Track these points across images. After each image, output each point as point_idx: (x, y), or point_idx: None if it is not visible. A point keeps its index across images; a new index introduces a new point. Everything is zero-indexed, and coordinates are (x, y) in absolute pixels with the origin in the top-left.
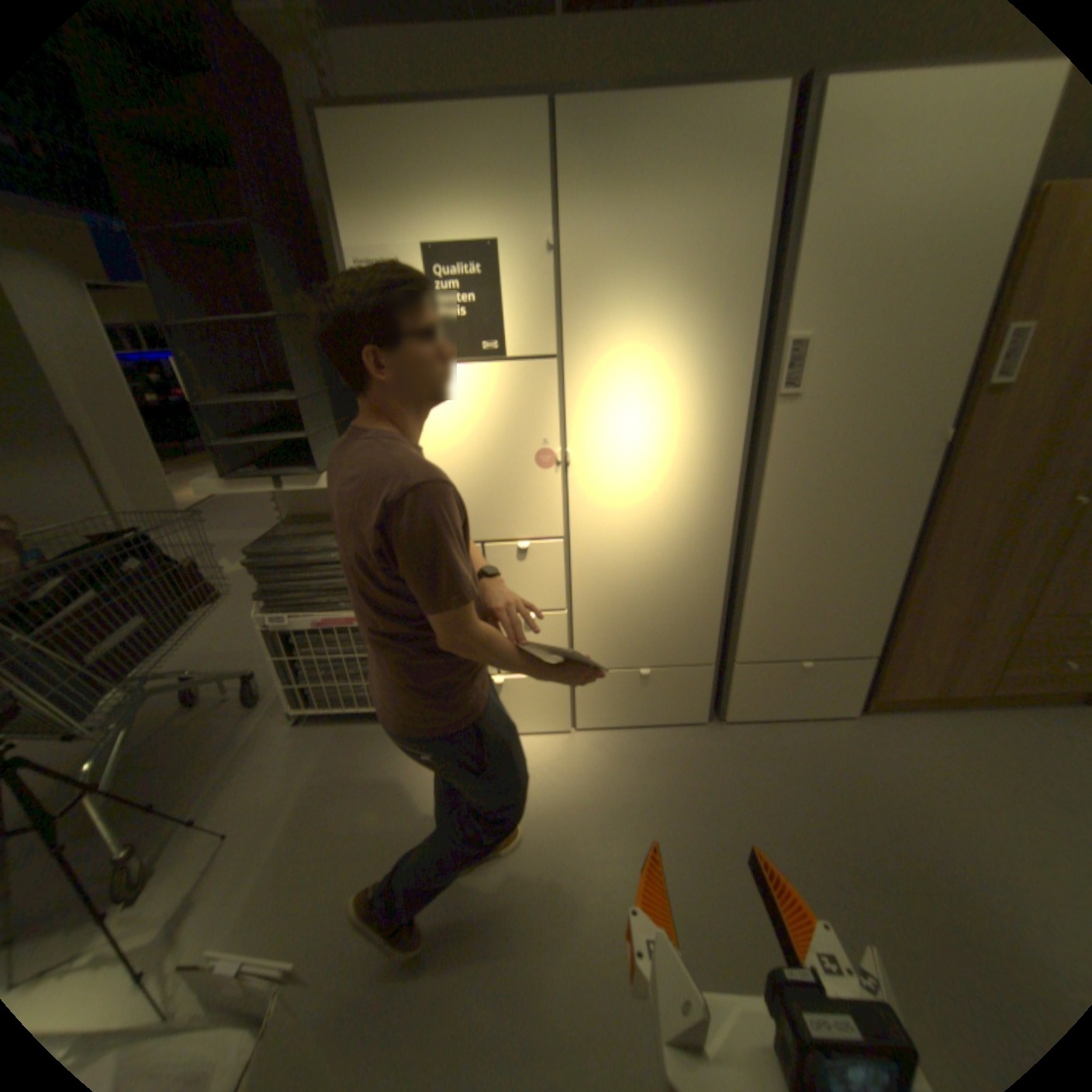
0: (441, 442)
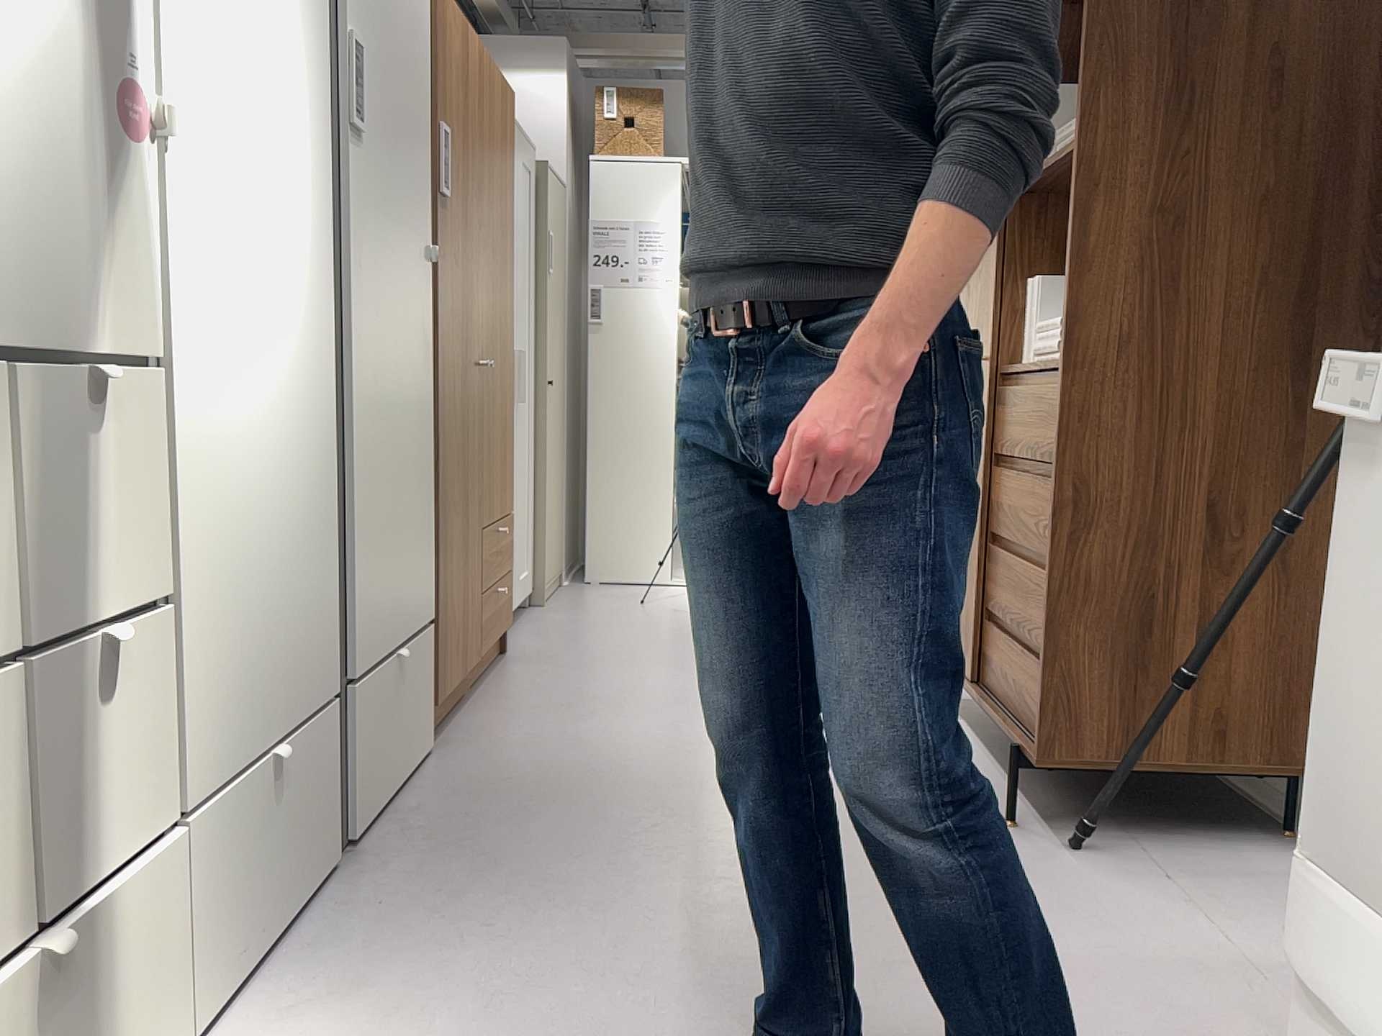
0: None
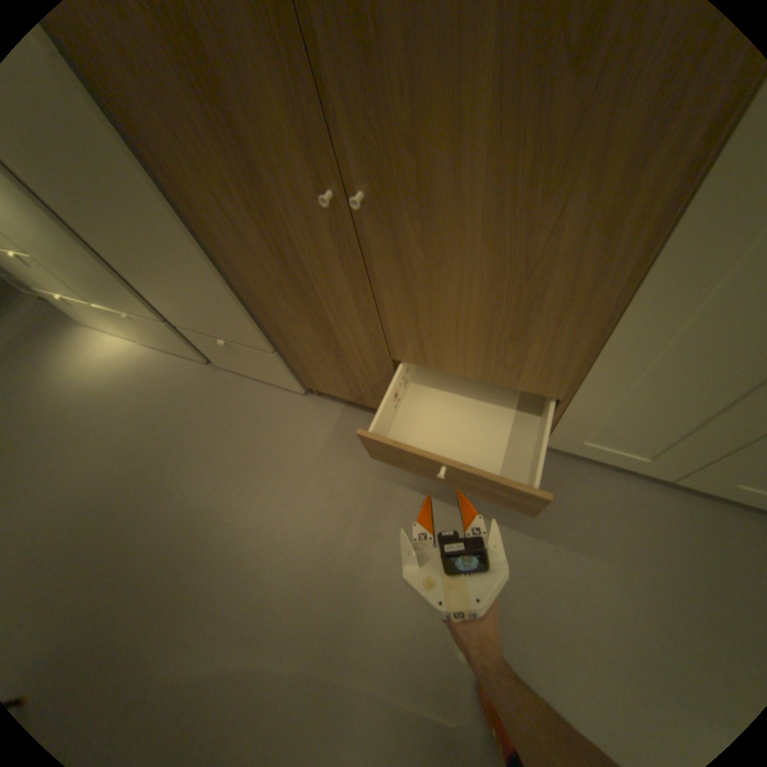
0: None
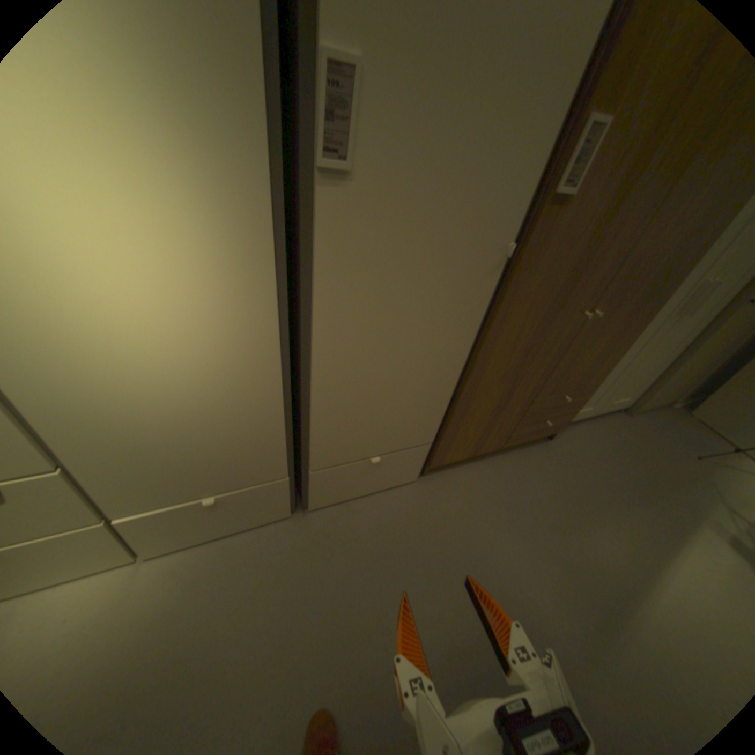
0: None
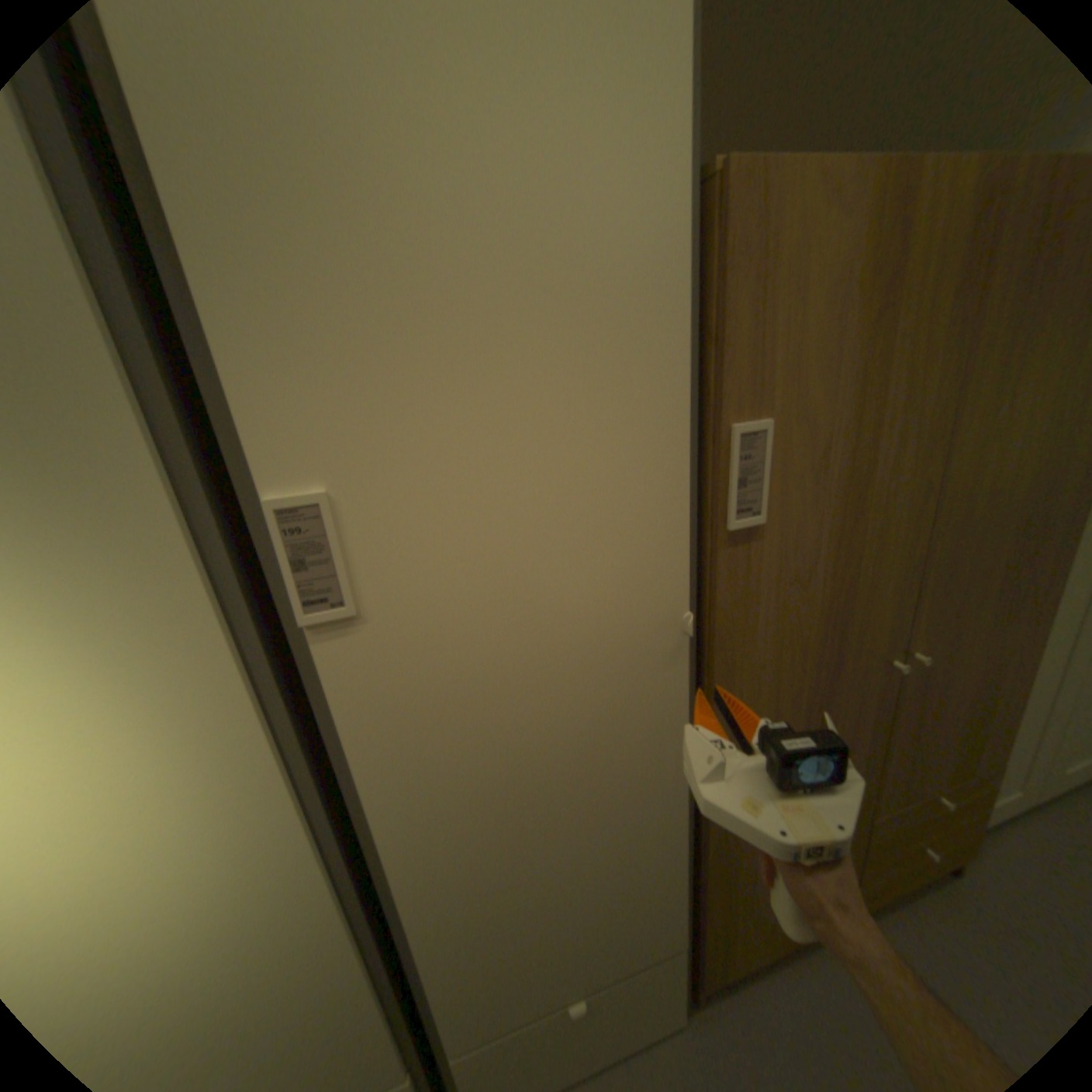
0: None
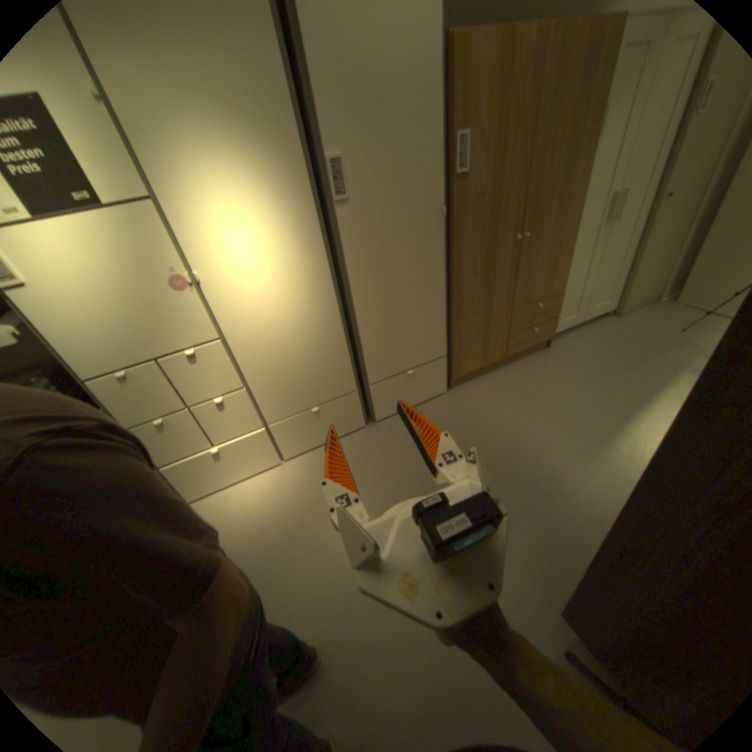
0: (75, 288)
